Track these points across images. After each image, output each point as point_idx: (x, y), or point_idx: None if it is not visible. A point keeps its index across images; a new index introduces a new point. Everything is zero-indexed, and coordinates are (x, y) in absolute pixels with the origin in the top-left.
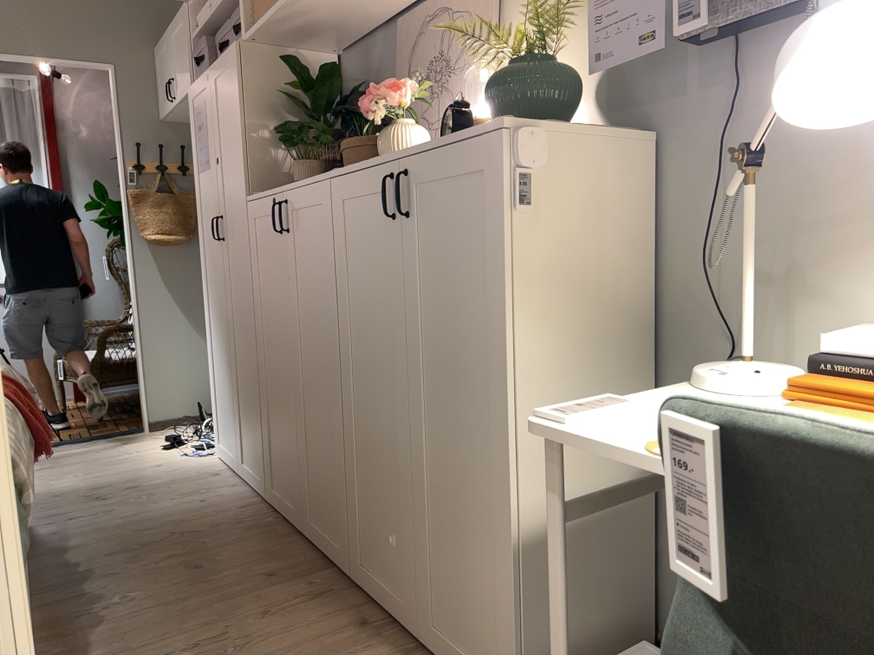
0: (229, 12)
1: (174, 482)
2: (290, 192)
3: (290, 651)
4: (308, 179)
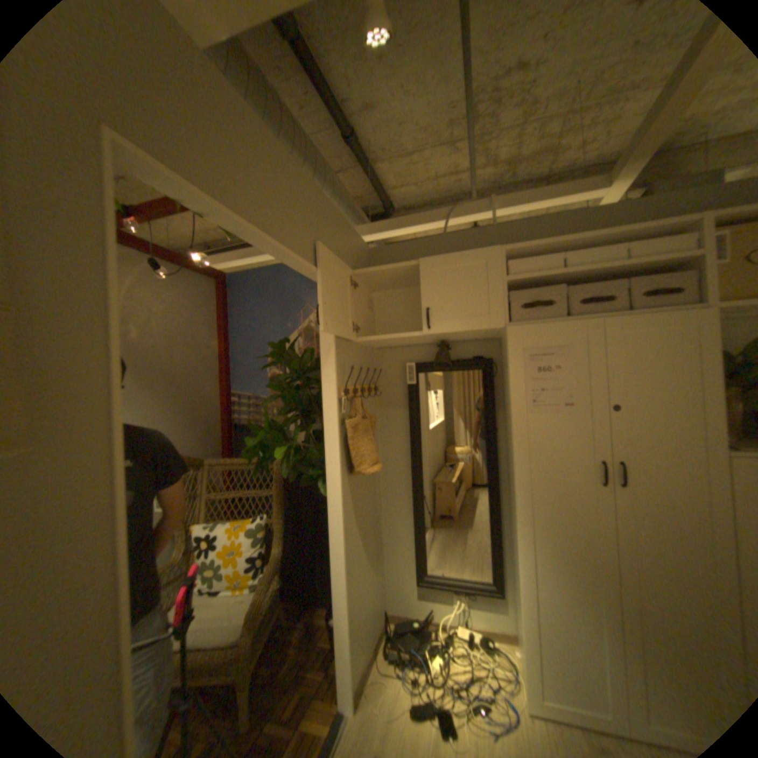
0: (603, 272)
1: None
2: None
3: None
4: None
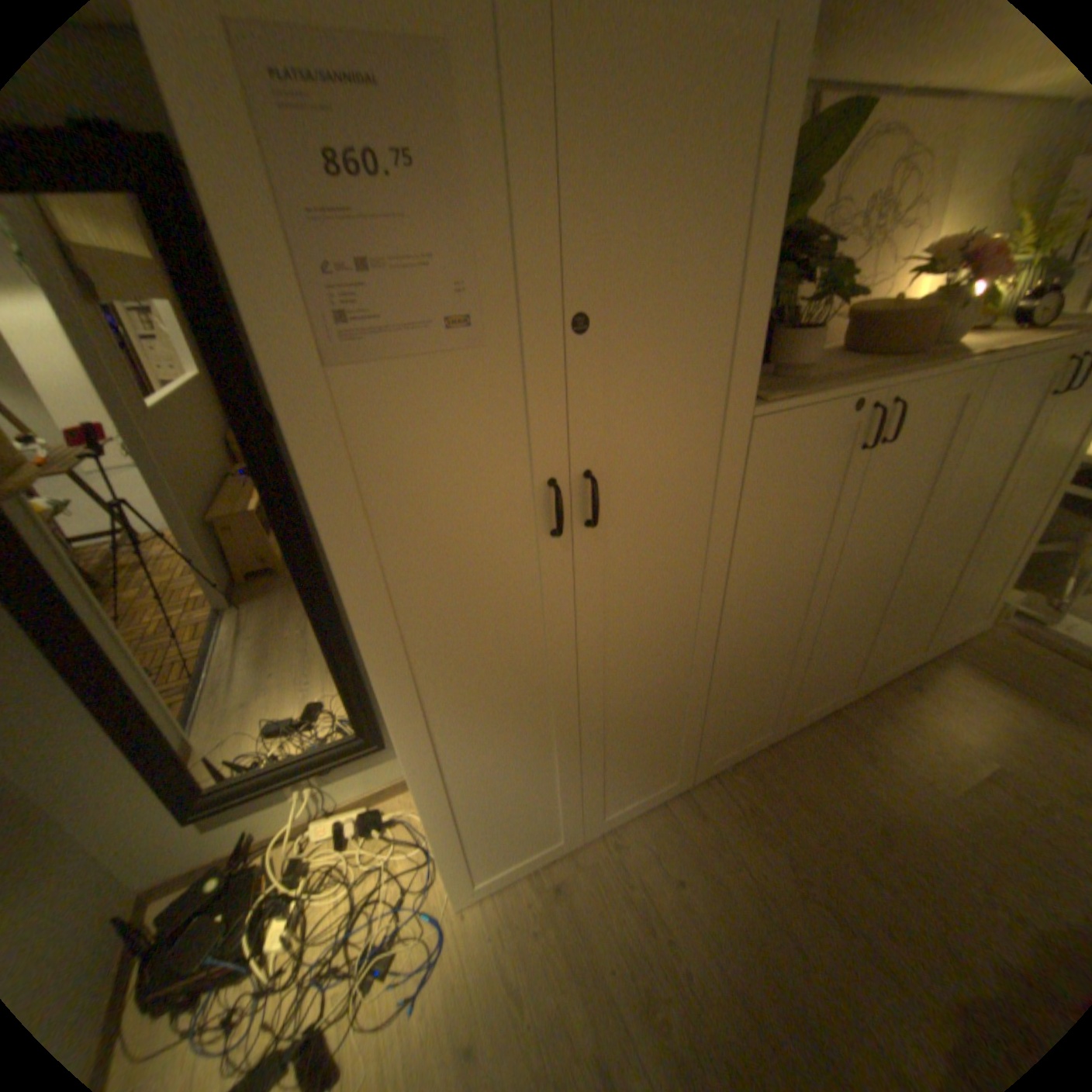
0: None
1: (583, 969)
2: (917, 383)
3: (976, 730)
4: (930, 363)
